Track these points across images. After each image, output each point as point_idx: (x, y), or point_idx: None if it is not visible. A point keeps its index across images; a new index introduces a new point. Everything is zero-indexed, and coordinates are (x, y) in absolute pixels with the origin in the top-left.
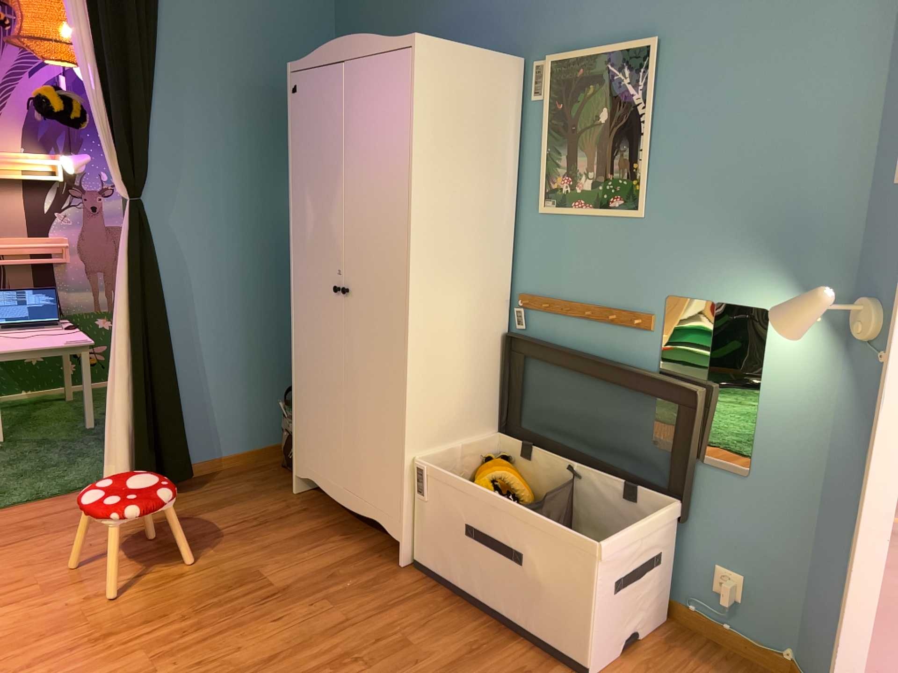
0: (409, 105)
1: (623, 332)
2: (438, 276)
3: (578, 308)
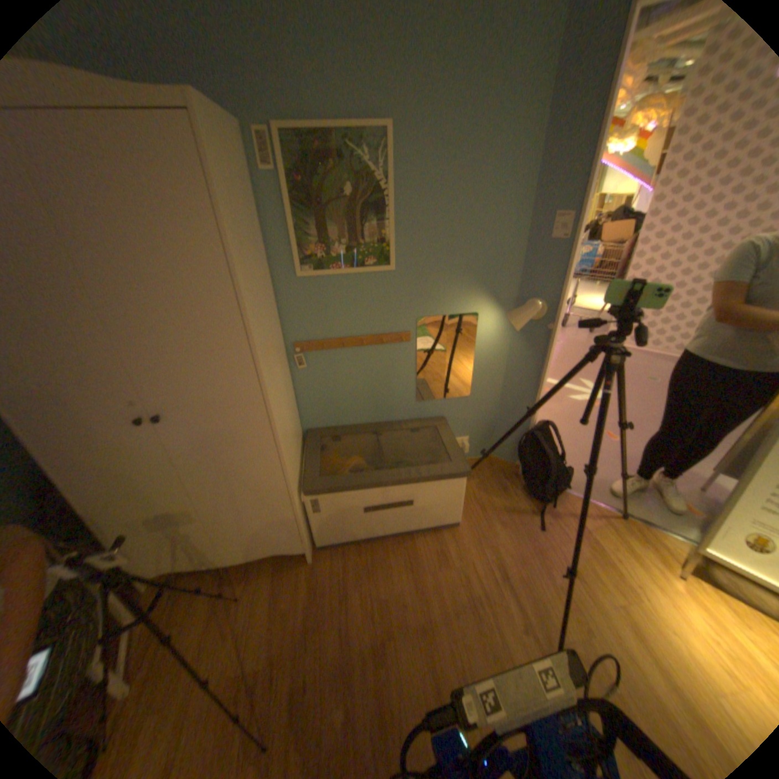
0: (215, 200)
1: (389, 348)
2: (273, 366)
3: (354, 342)
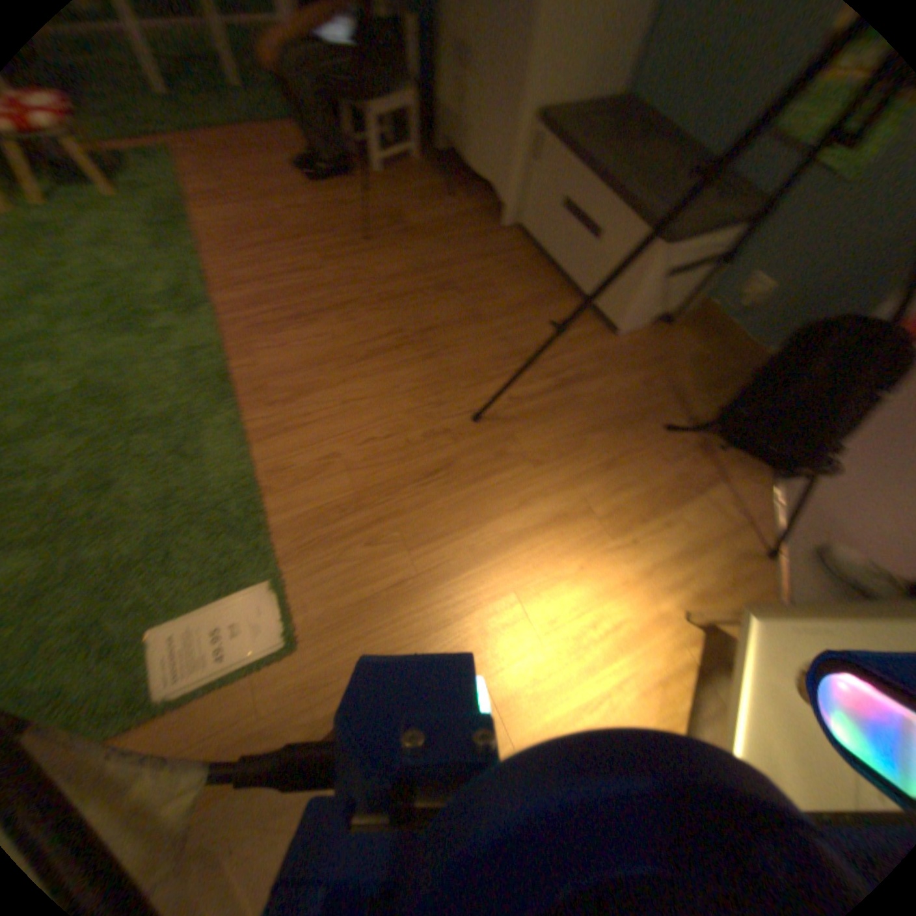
0: None
1: None
2: None
3: None
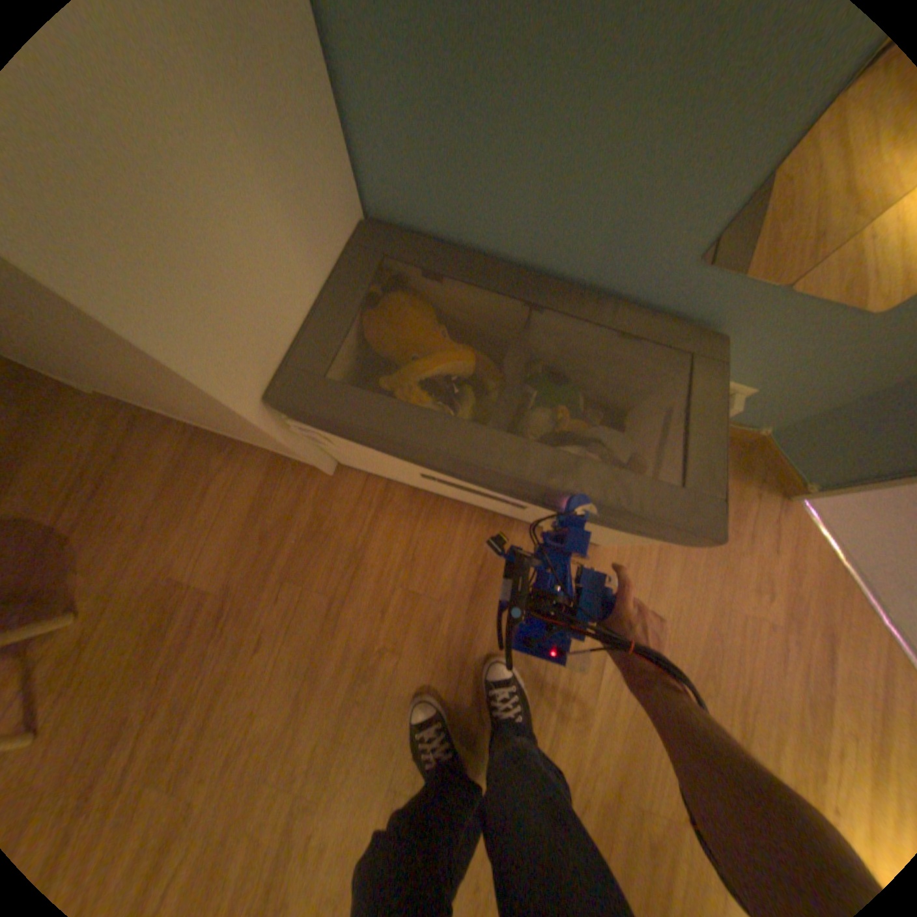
0: None
1: None
2: None
3: None
